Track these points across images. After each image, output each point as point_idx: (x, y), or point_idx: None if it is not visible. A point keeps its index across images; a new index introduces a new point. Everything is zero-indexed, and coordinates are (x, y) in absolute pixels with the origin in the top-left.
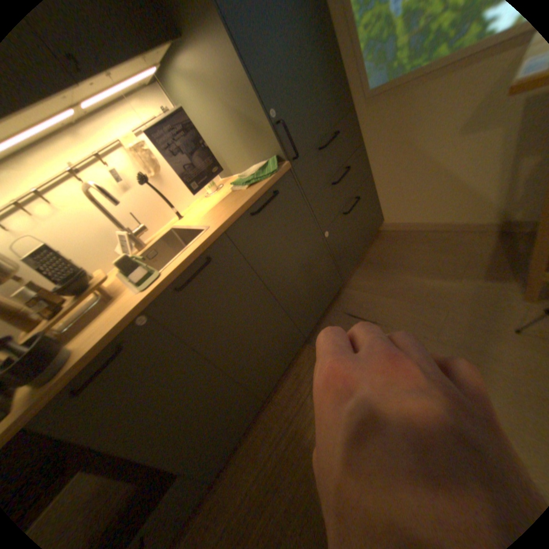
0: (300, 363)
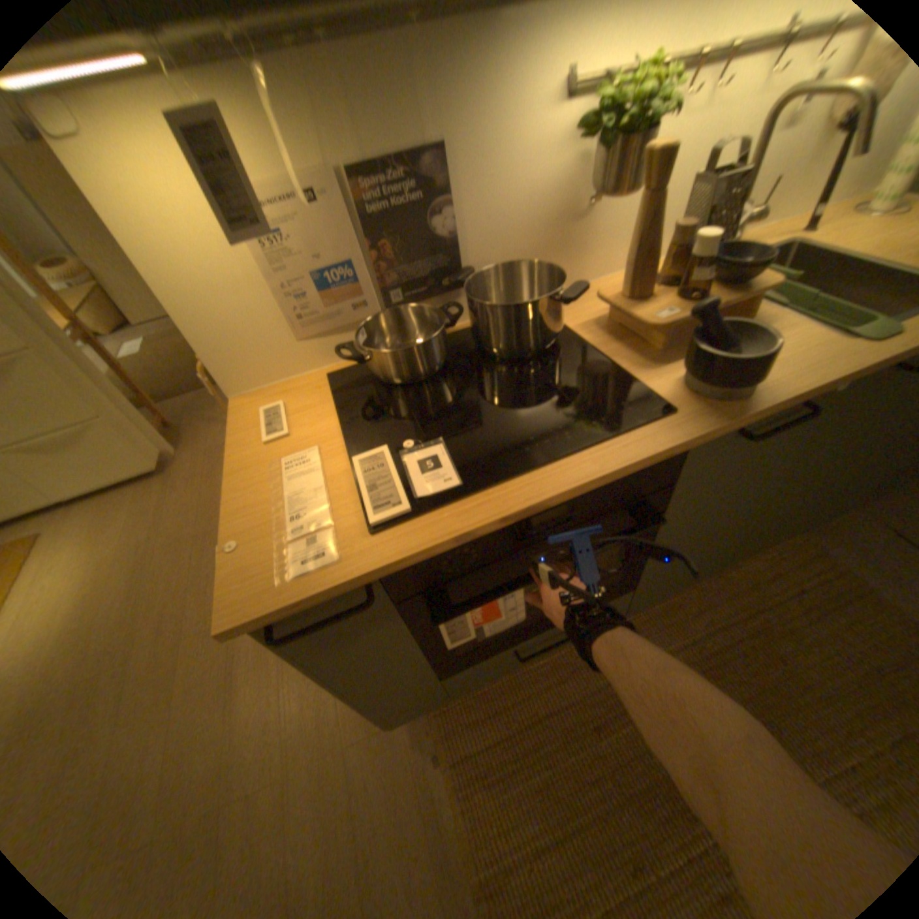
0: (781, 551)
